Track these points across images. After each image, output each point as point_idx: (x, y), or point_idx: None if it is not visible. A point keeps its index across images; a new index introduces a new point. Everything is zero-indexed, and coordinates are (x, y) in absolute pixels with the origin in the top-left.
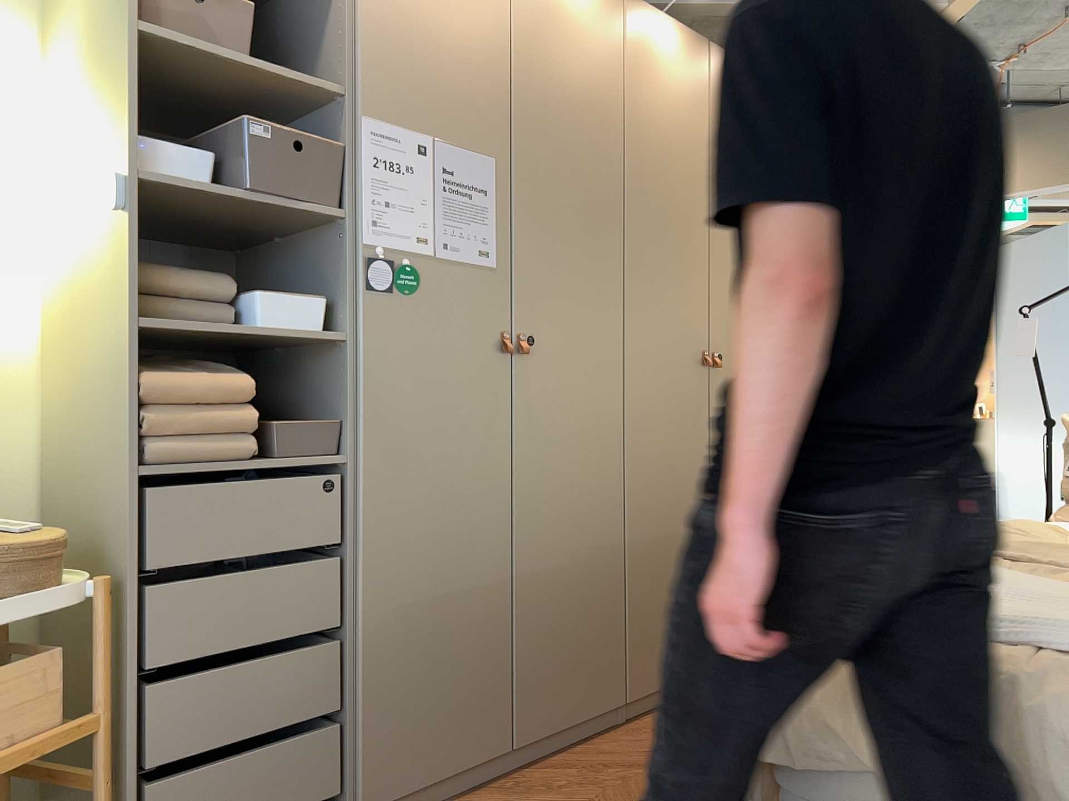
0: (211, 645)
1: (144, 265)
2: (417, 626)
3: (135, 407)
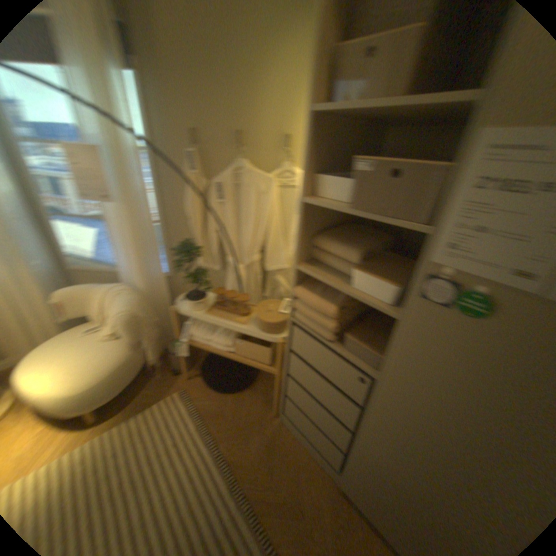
0: (305, 386)
1: (326, 236)
2: (392, 481)
3: (293, 297)
